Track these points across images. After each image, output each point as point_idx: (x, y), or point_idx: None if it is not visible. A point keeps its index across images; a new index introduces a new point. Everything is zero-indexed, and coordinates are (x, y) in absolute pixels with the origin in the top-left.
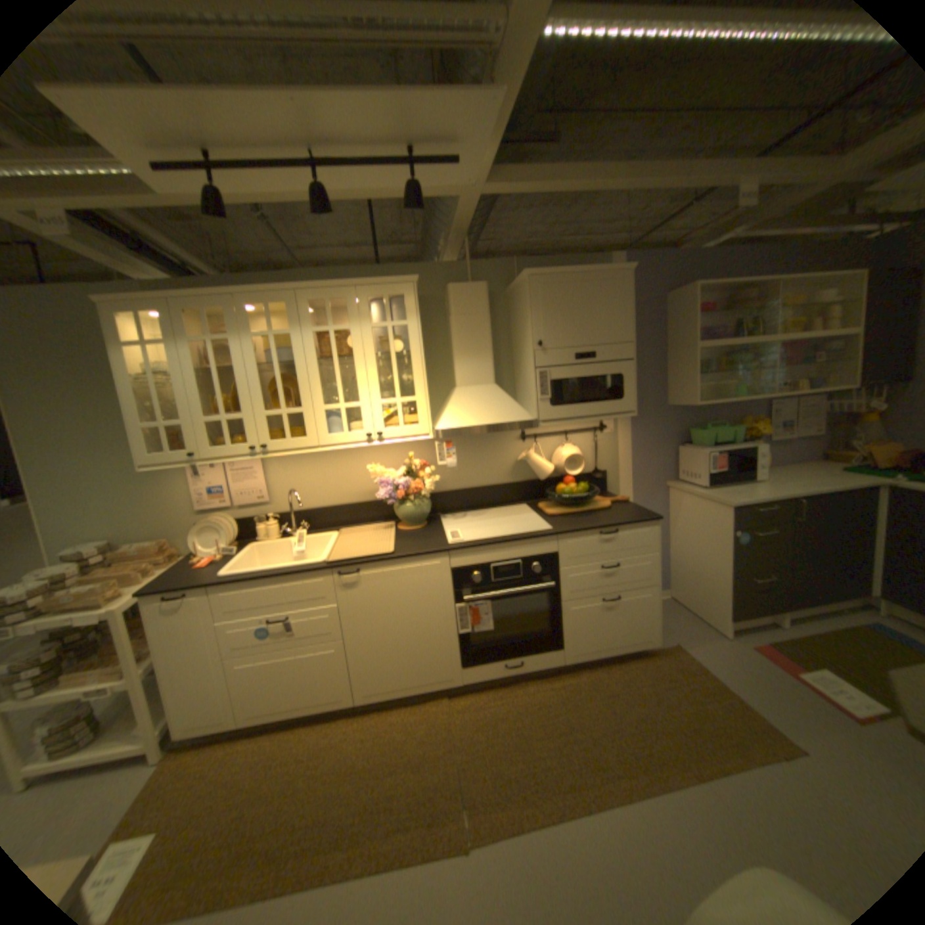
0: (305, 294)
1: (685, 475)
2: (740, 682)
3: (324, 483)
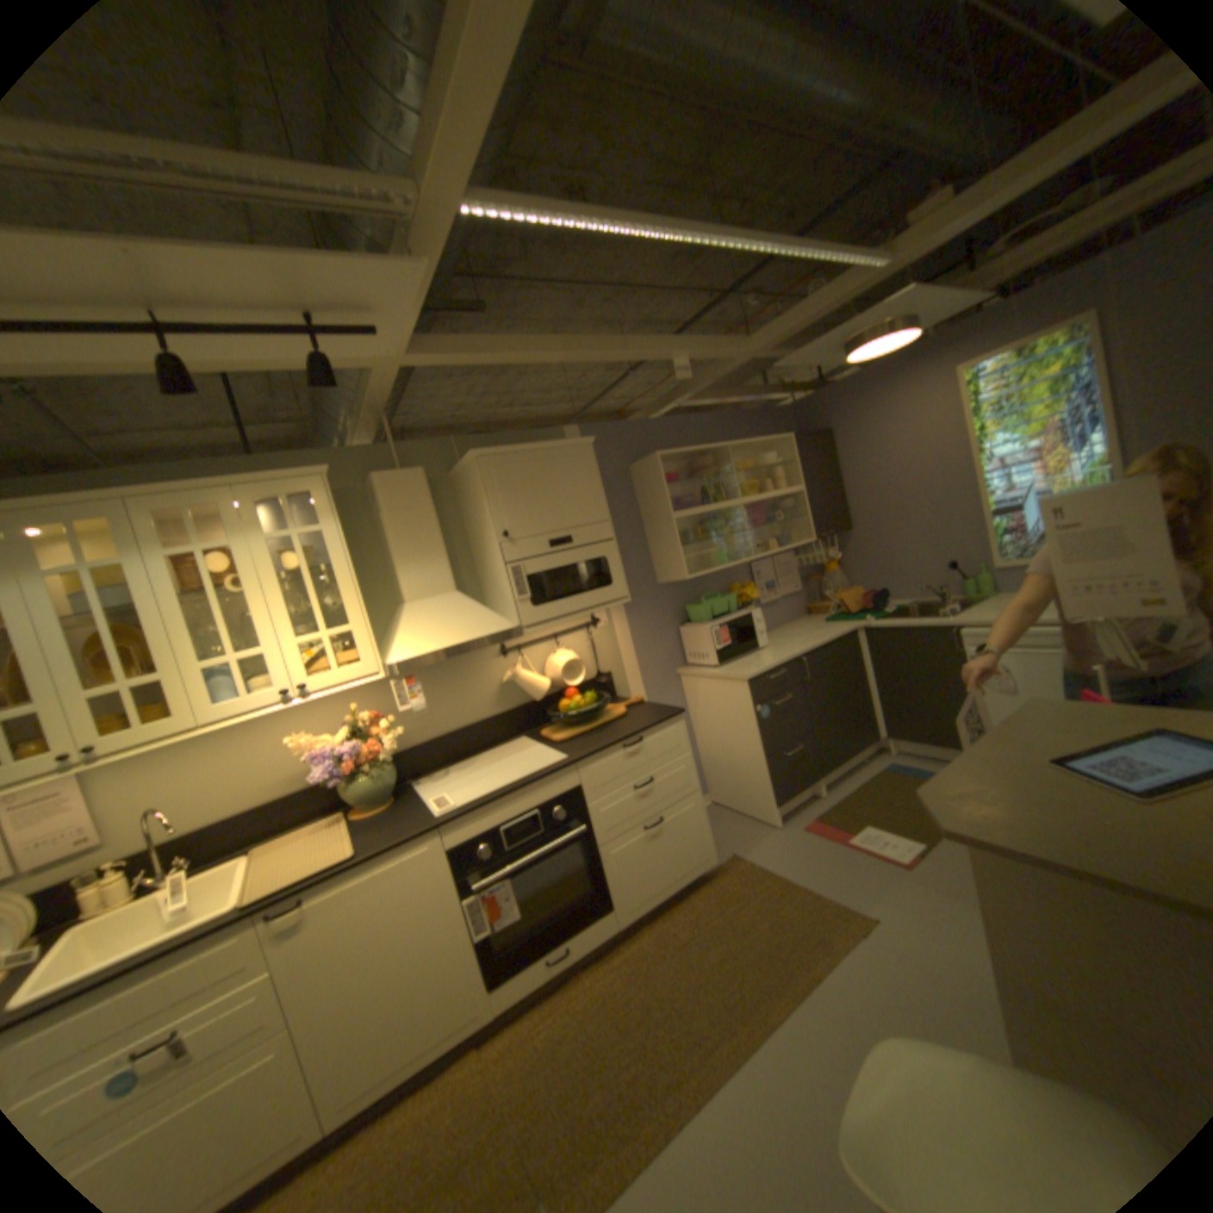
0: (144, 502)
1: (693, 658)
2: (801, 871)
3: (208, 785)
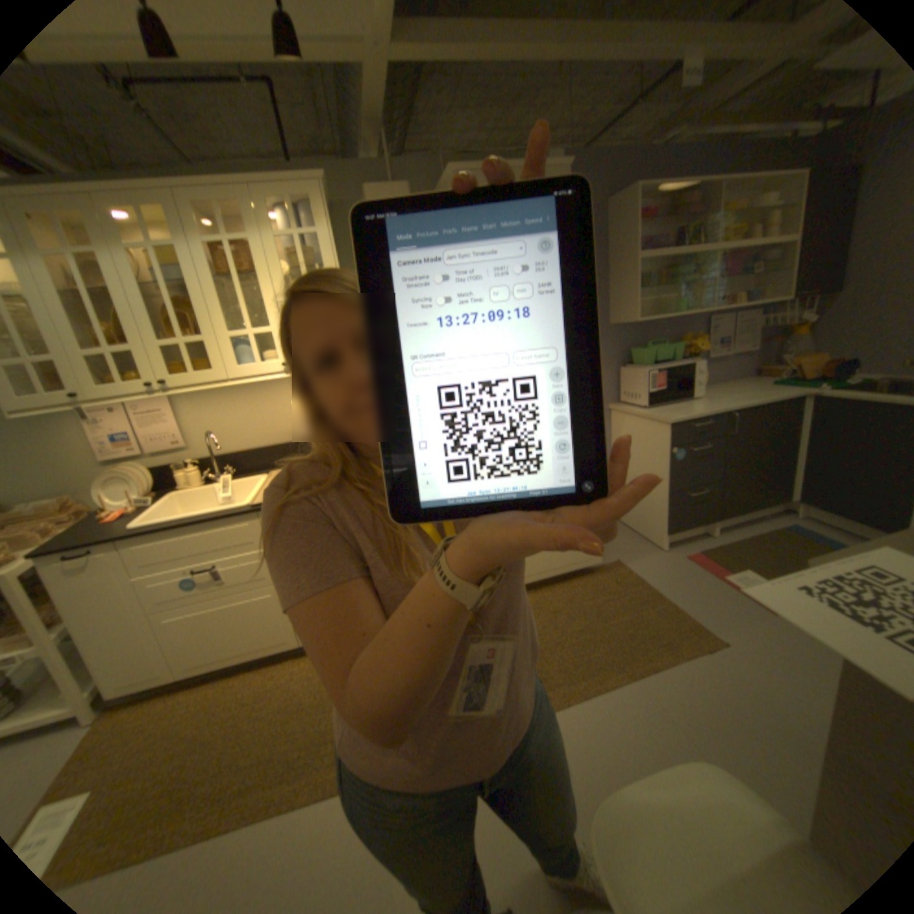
0: (186, 193)
1: (627, 396)
2: (673, 588)
3: (247, 424)
